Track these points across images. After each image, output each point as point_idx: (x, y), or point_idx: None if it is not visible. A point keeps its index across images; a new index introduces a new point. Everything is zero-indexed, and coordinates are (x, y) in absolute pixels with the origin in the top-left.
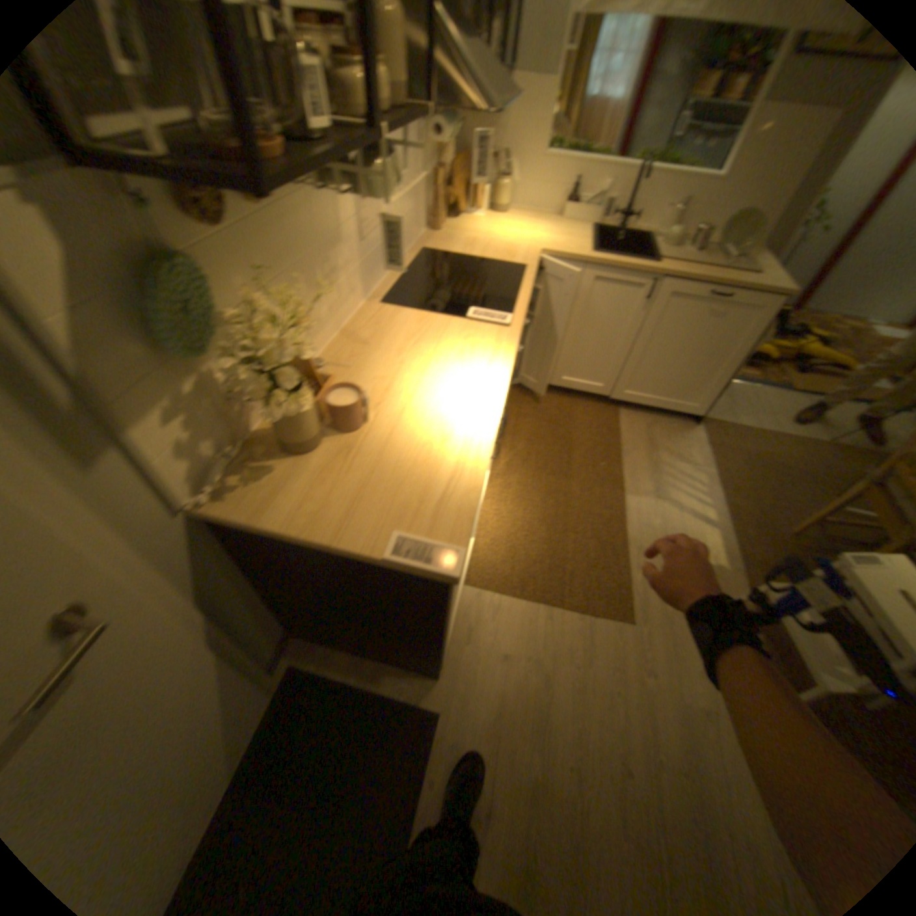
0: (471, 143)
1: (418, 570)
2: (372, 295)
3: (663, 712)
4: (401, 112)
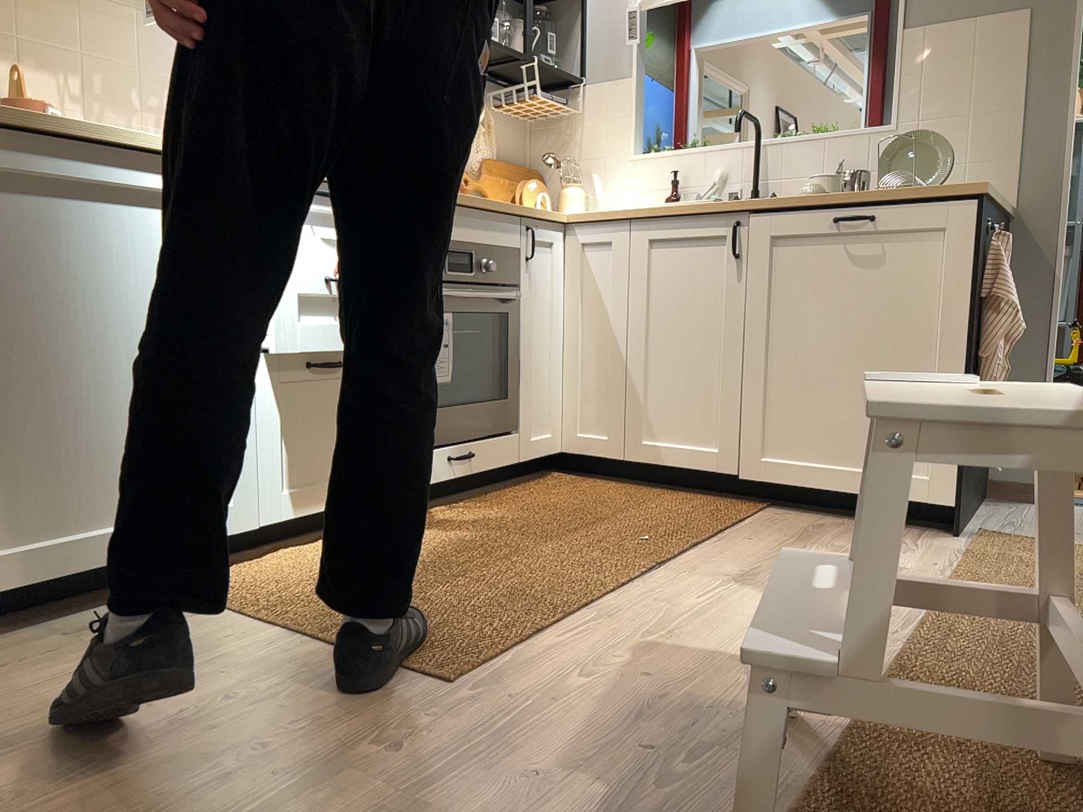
0: (546, 168)
1: None
2: None
3: (329, 803)
4: None
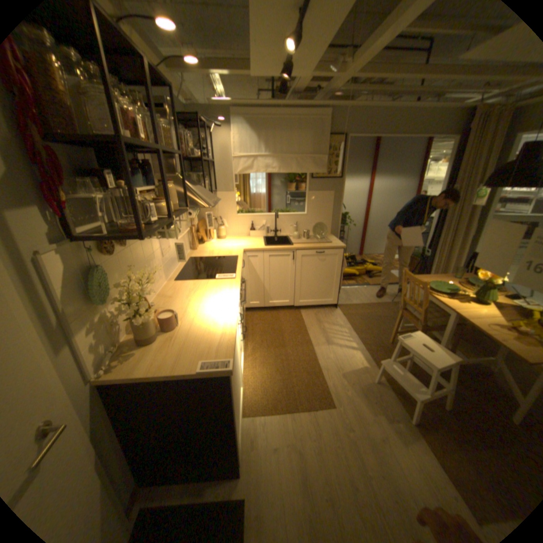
0: (205, 216)
1: (214, 371)
2: (170, 278)
3: (362, 448)
4: (178, 211)
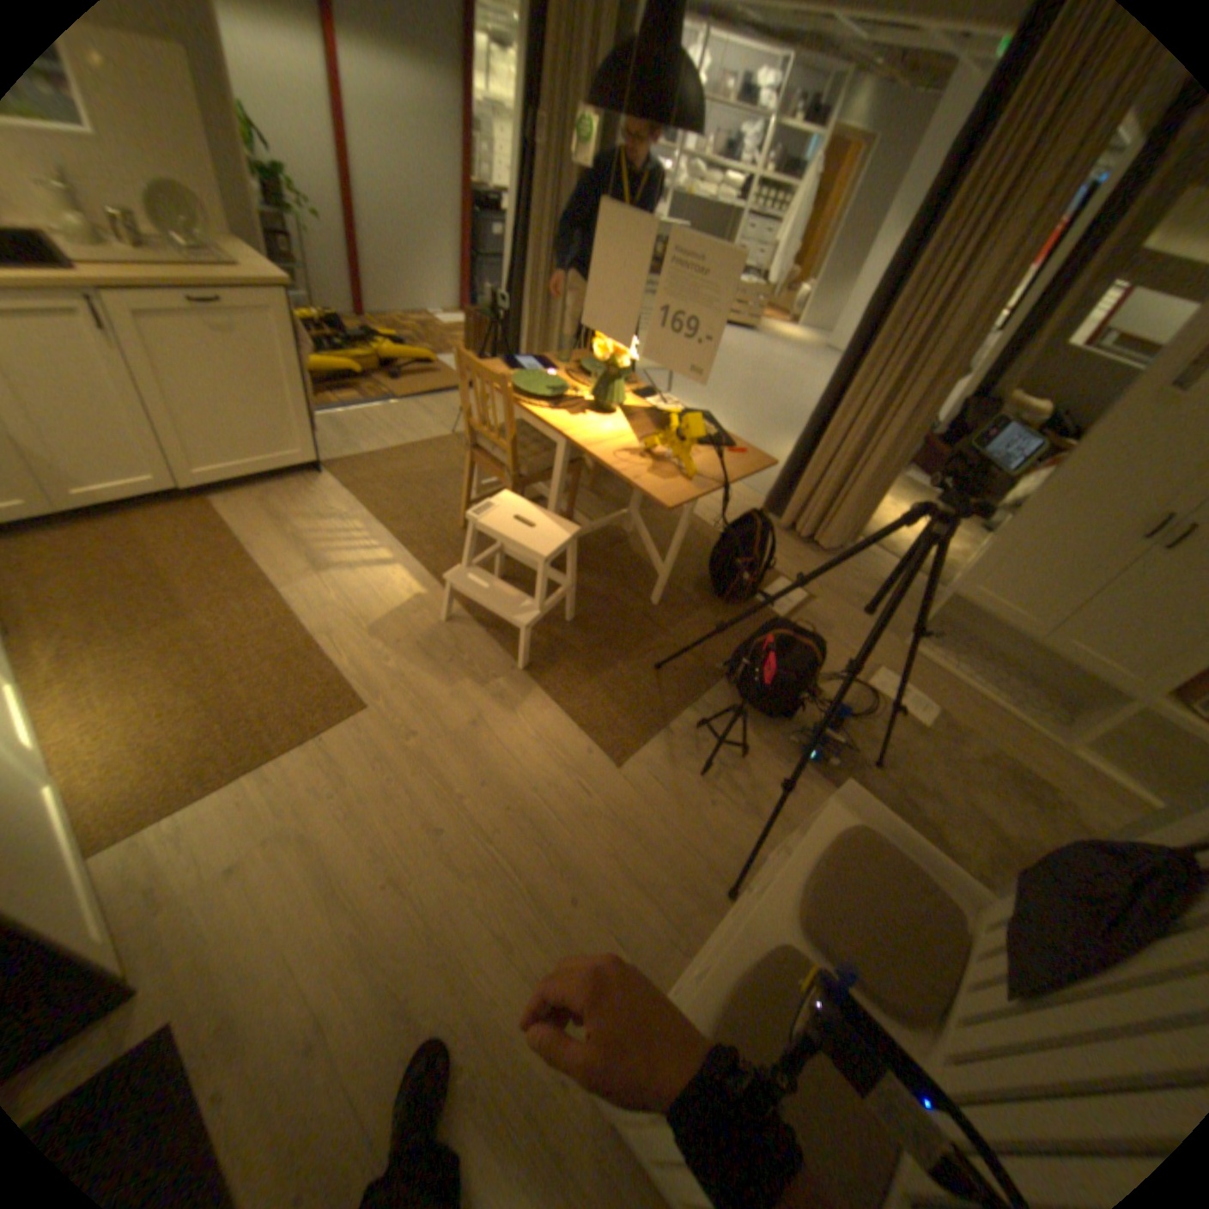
0: None
1: None
2: None
3: (437, 754)
4: None
